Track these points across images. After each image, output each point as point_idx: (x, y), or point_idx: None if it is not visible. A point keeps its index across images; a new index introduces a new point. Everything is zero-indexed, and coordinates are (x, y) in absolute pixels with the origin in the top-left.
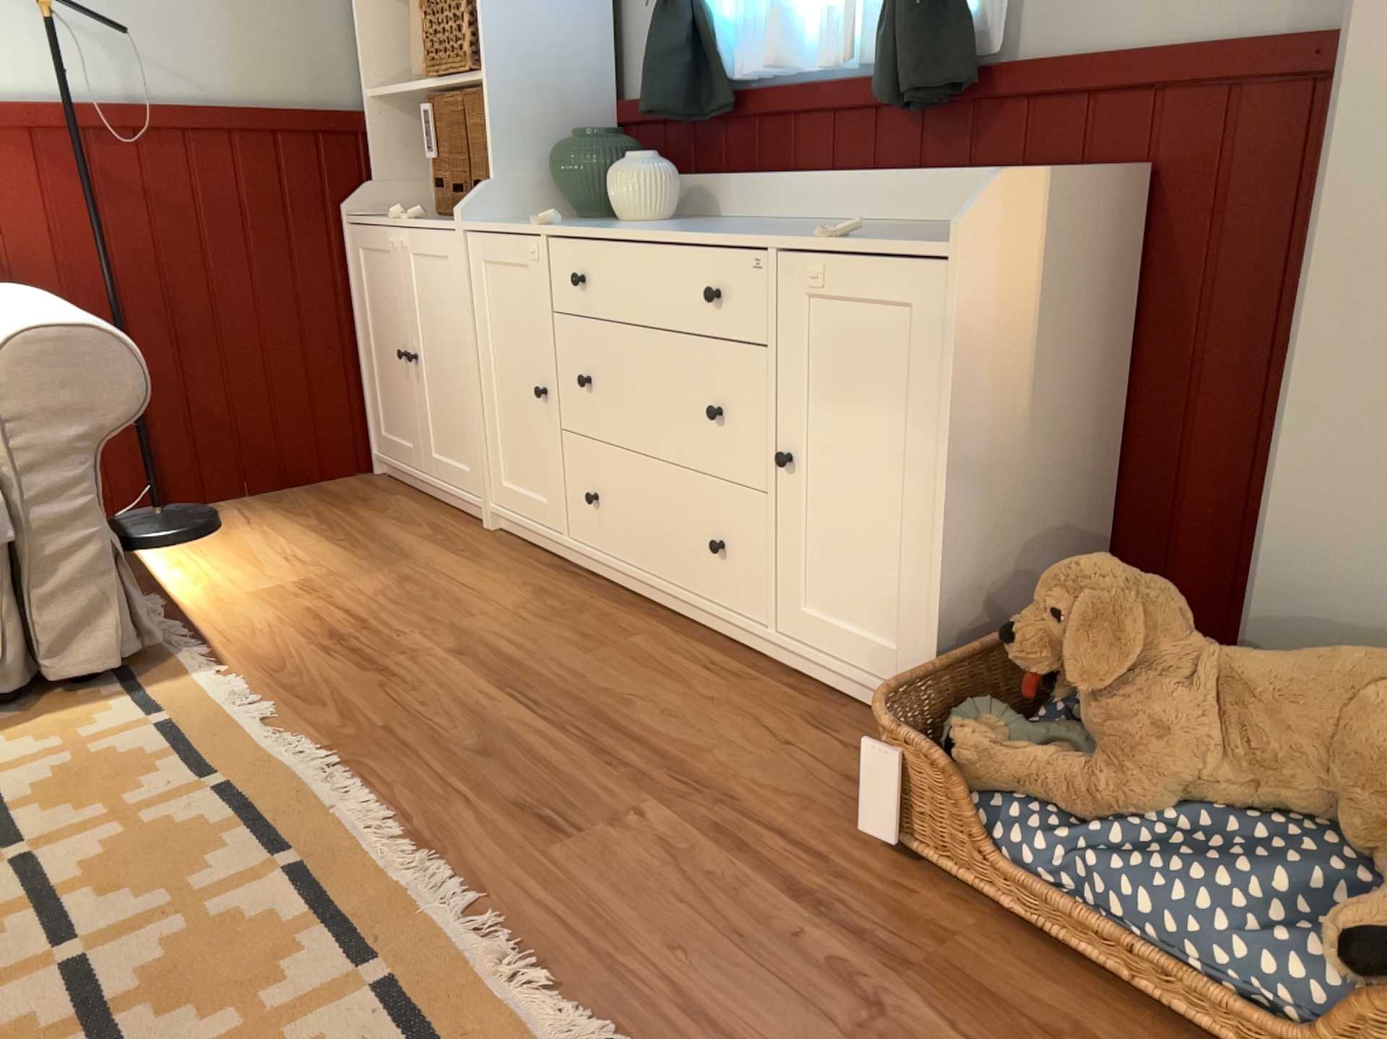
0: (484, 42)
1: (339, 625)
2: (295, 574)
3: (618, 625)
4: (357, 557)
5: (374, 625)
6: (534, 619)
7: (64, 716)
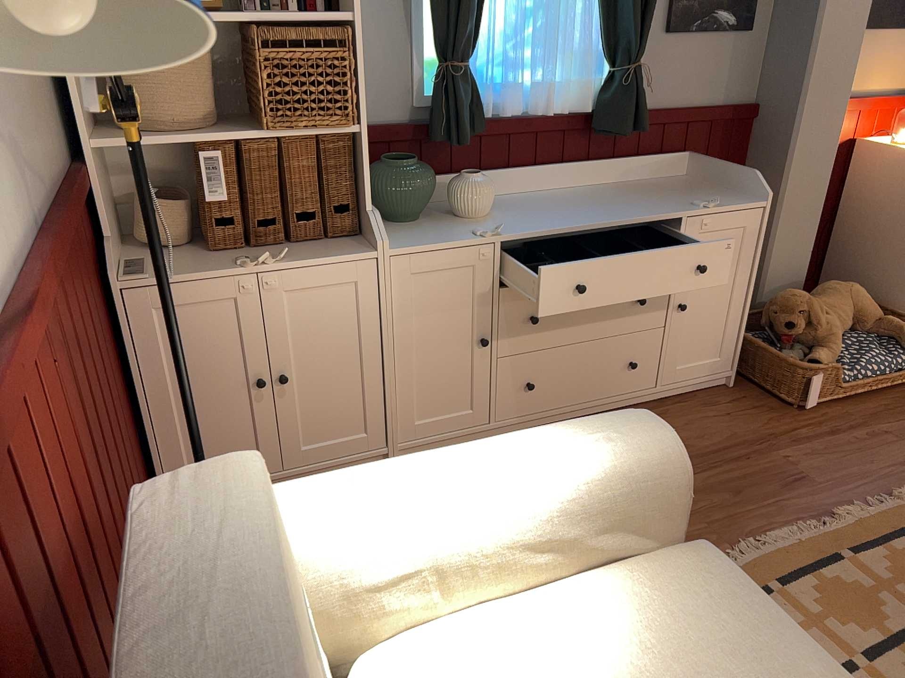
0: (362, 100)
1: None
2: None
3: None
4: None
5: None
6: None
7: None
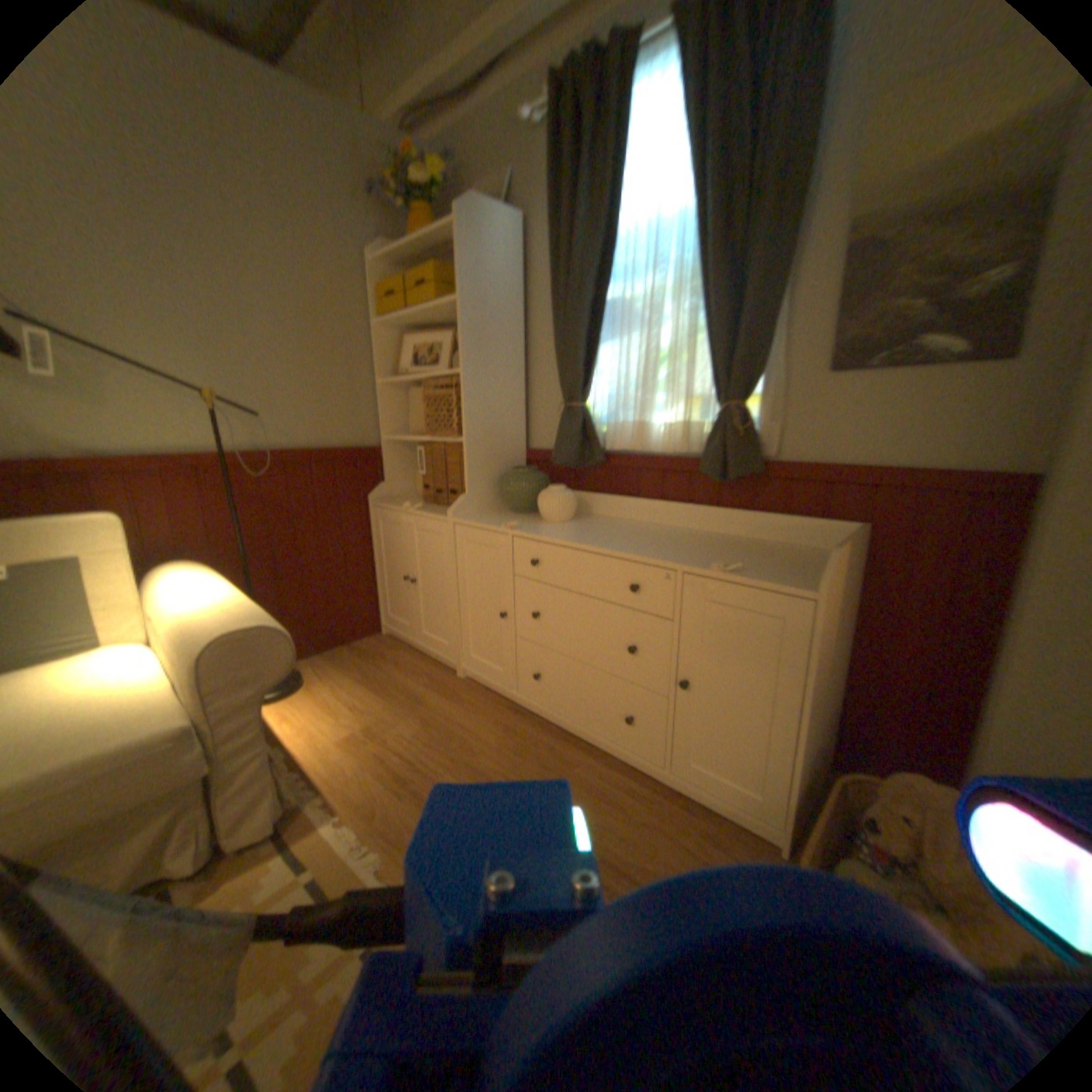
0: (465, 420)
1: (398, 769)
2: (358, 722)
3: (564, 757)
4: (392, 704)
5: (420, 767)
6: (513, 754)
7: (237, 883)
